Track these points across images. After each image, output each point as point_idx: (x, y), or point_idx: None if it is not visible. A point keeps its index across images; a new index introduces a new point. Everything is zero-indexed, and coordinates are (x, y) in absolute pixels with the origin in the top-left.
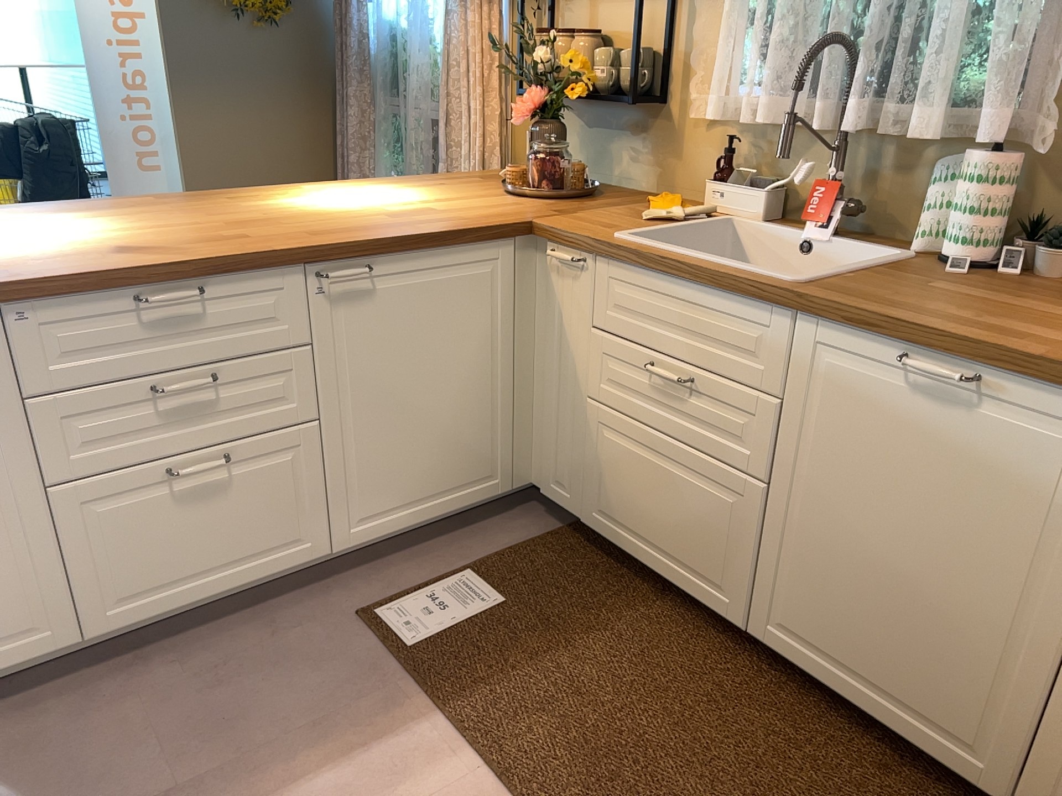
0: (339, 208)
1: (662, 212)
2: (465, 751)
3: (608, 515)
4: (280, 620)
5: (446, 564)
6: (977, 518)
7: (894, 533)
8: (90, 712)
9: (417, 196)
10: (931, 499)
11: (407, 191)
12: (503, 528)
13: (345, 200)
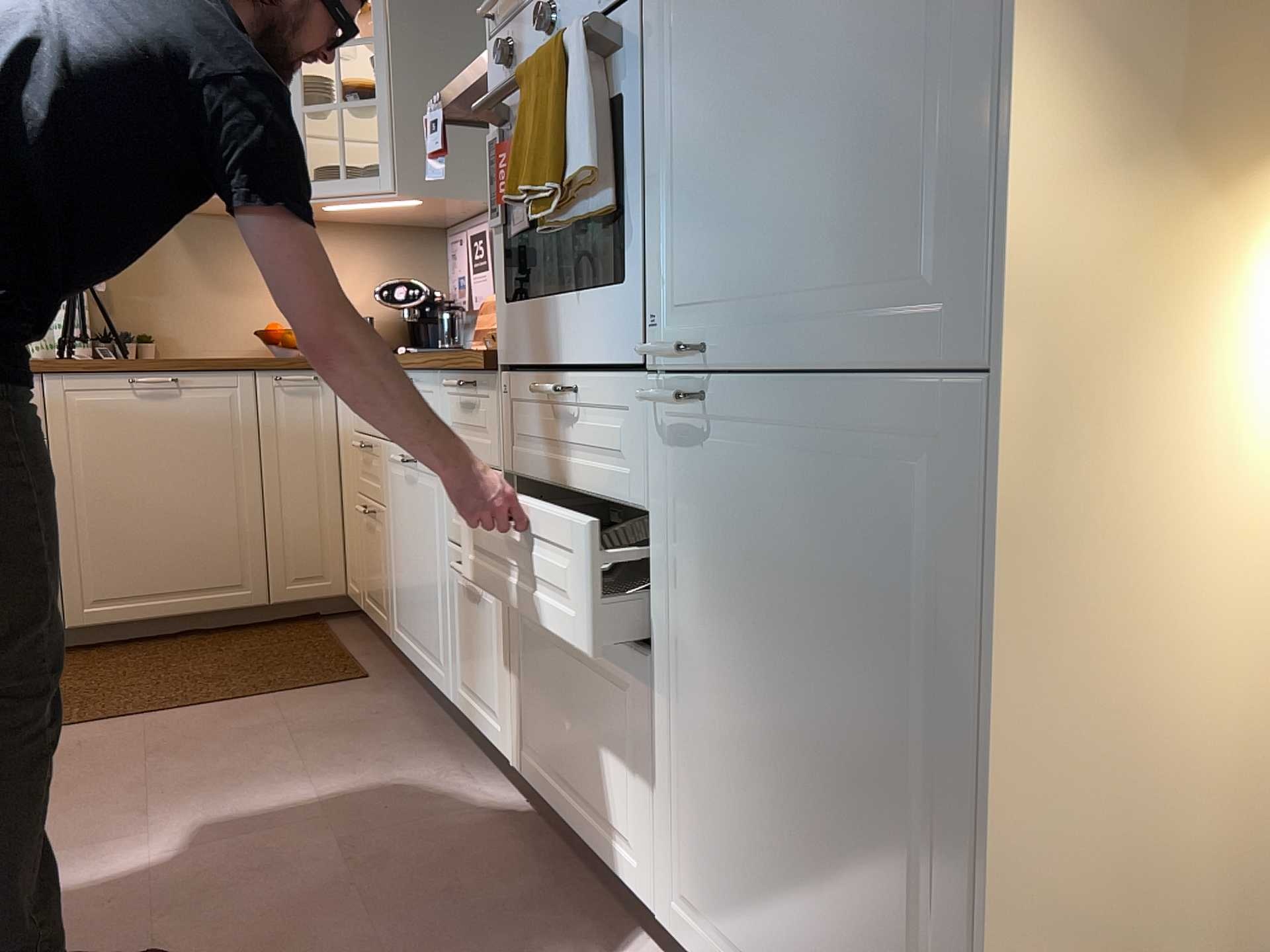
0: None
1: None
2: None
3: None
4: None
5: None
6: (199, 454)
7: (156, 487)
8: None
9: None
10: (172, 455)
11: None
12: None
13: None
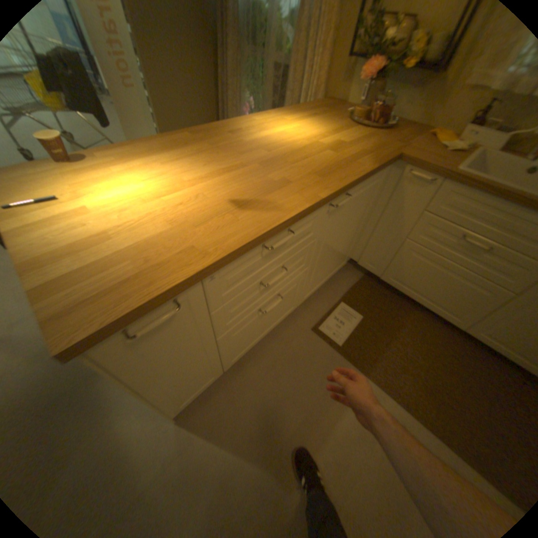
0: (297, 142)
1: (457, 145)
2: (386, 397)
3: (399, 280)
4: (284, 337)
5: (331, 299)
6: None
7: None
8: (235, 399)
9: (319, 127)
10: None
11: (307, 122)
12: (342, 278)
13: (289, 132)
